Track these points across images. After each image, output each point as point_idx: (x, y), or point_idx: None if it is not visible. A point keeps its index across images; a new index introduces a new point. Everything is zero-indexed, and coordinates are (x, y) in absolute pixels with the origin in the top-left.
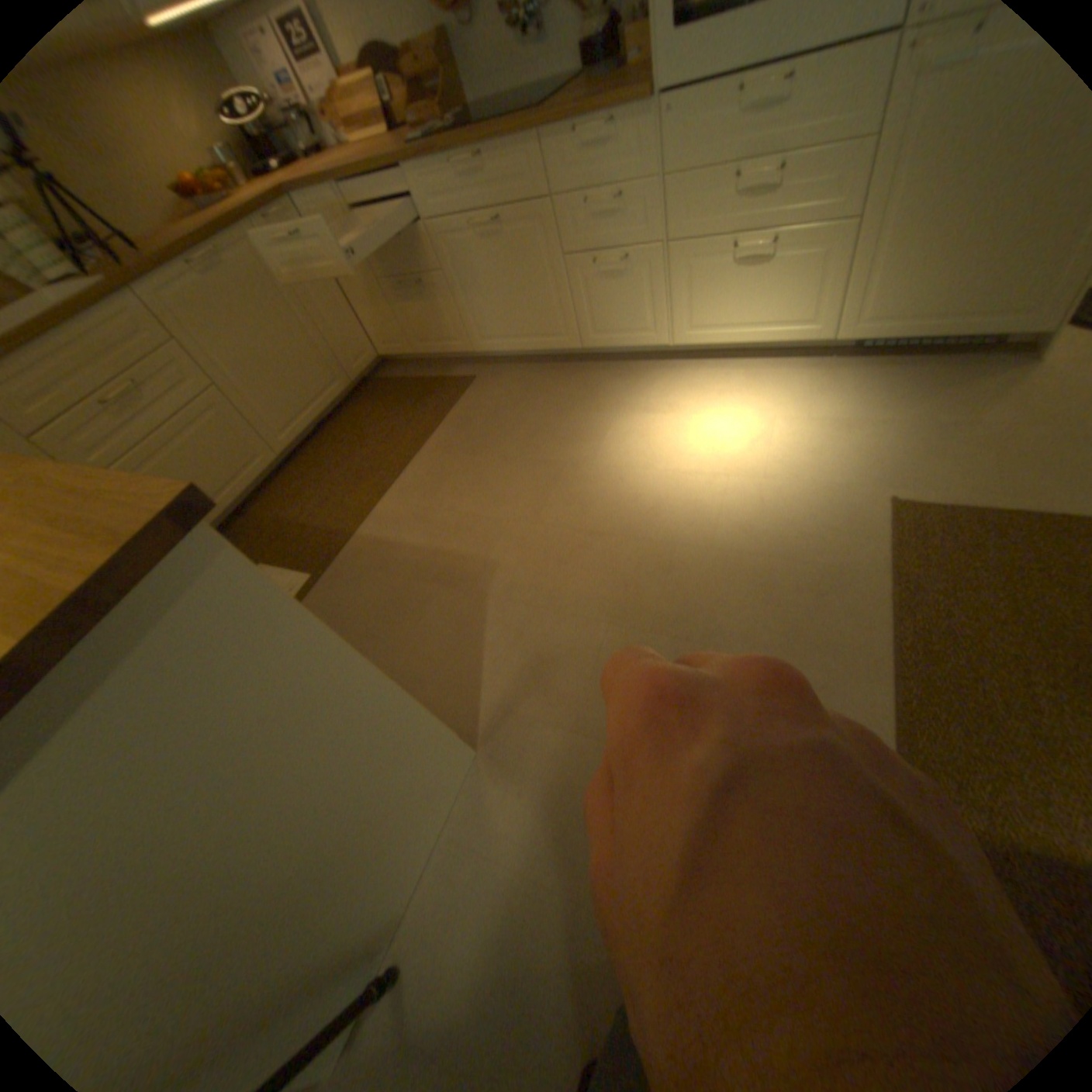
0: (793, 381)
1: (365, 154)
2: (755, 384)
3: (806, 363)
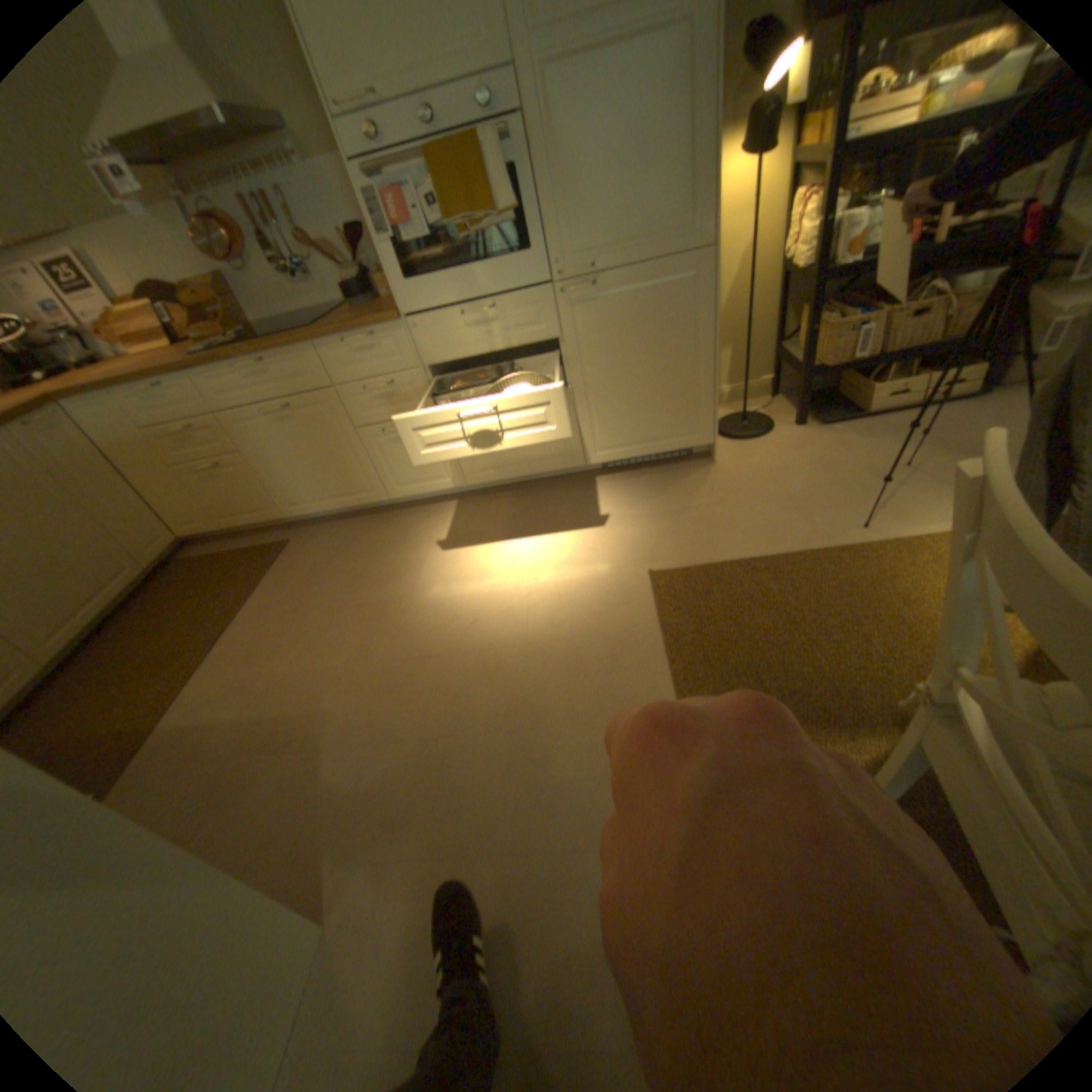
0: (565, 500)
1: (149, 364)
2: (538, 507)
3: (572, 486)
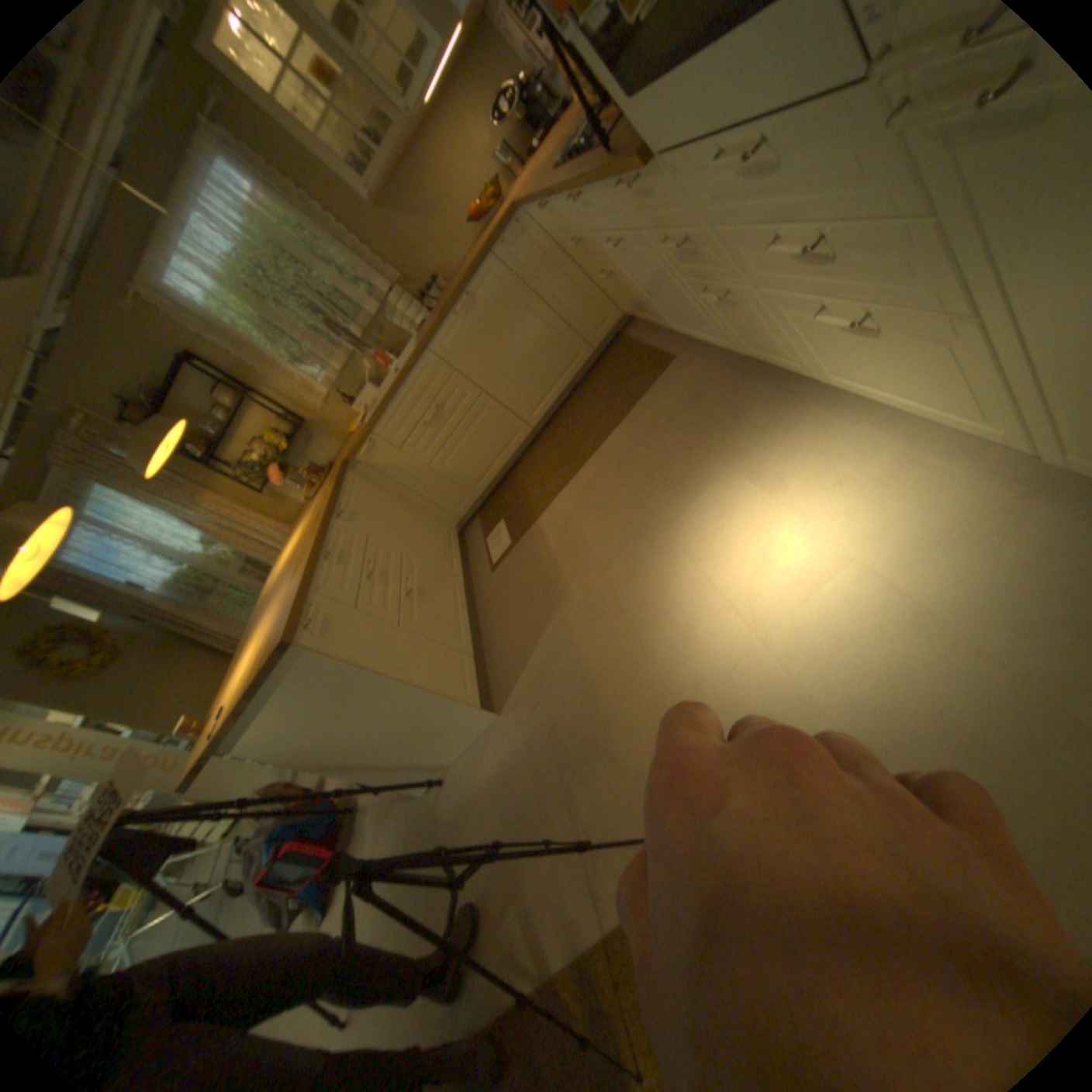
0: (946, 499)
1: (542, 175)
2: (893, 482)
3: (1010, 466)
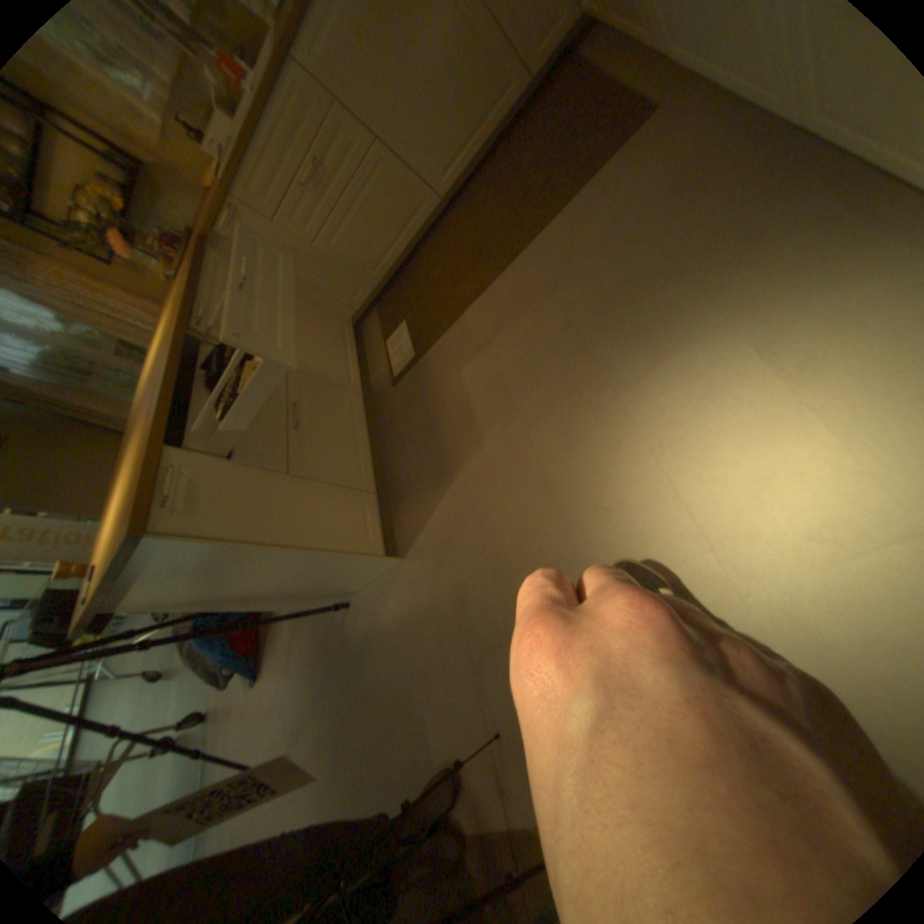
0: None
1: None
2: None
3: None
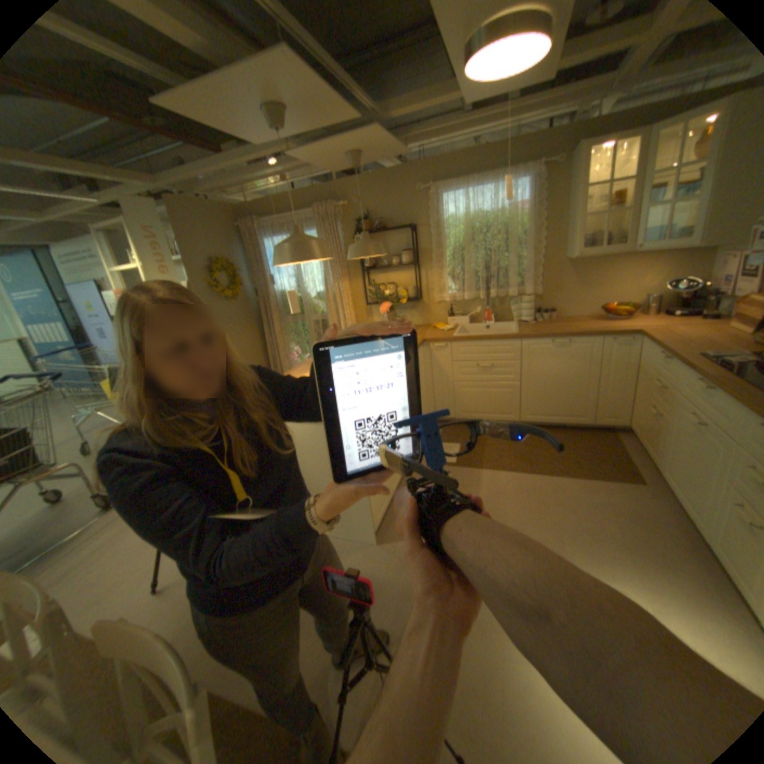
0: None
1: (682, 346)
2: None
3: None
